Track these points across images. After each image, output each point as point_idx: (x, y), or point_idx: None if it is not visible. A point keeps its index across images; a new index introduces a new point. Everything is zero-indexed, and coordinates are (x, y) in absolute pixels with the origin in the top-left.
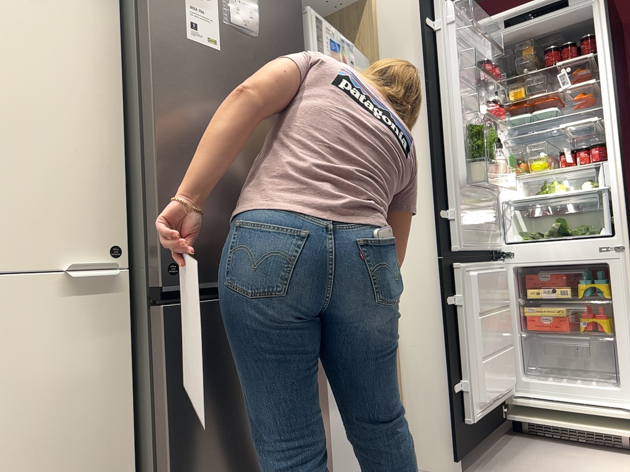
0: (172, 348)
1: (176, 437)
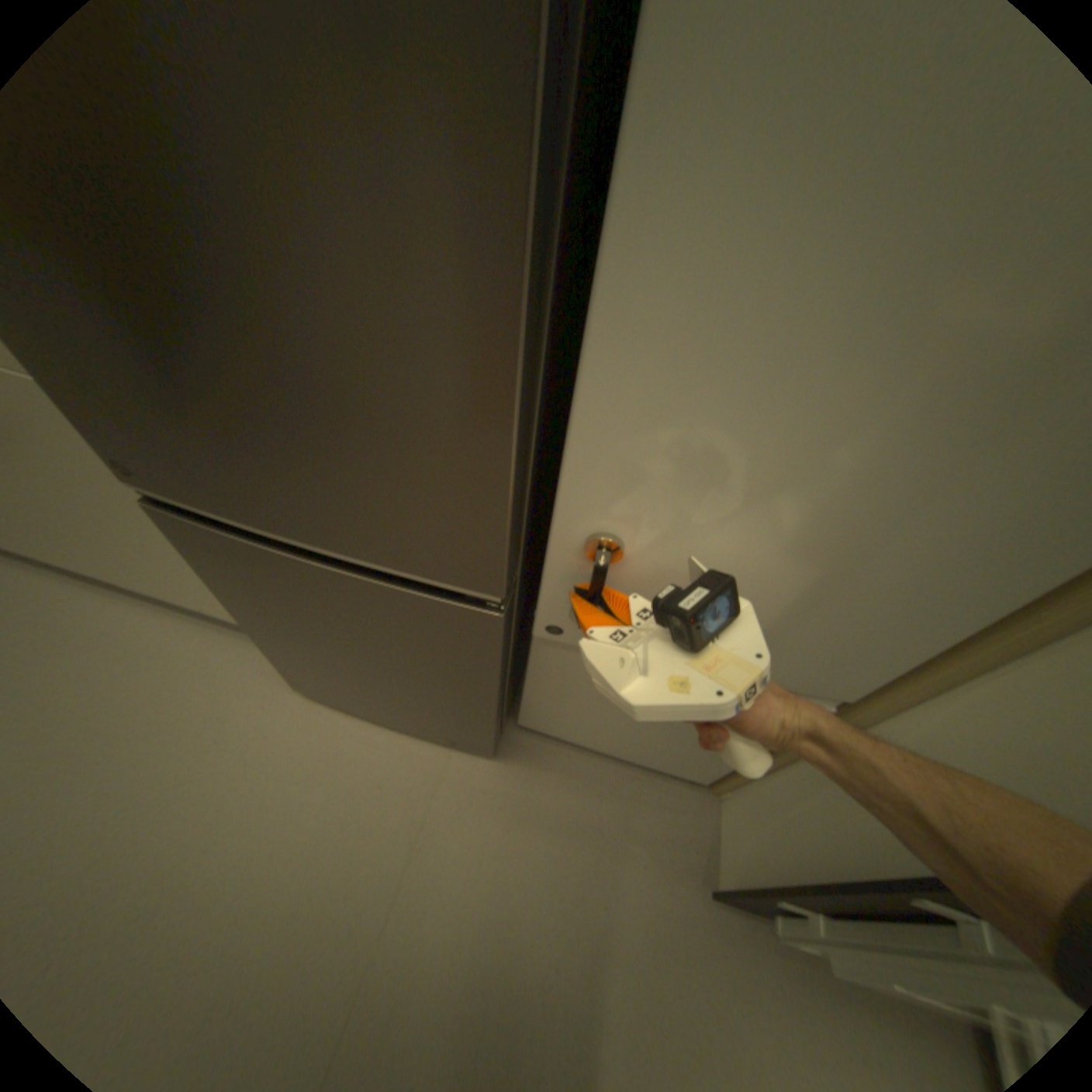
0: (186, 545)
1: (235, 606)
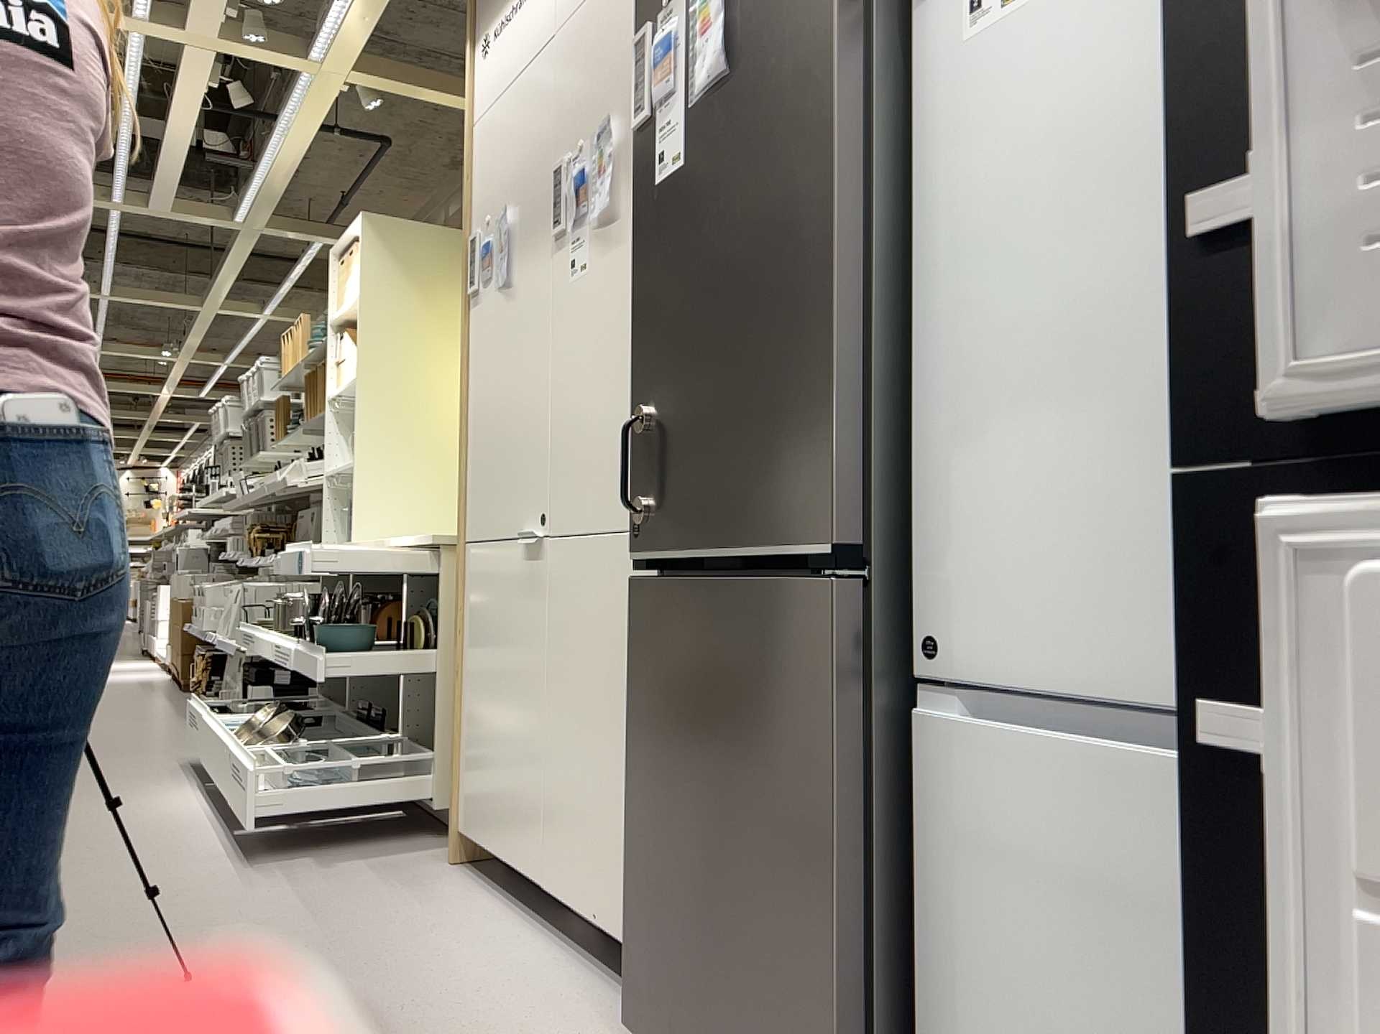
0: (635, 639)
1: (633, 757)
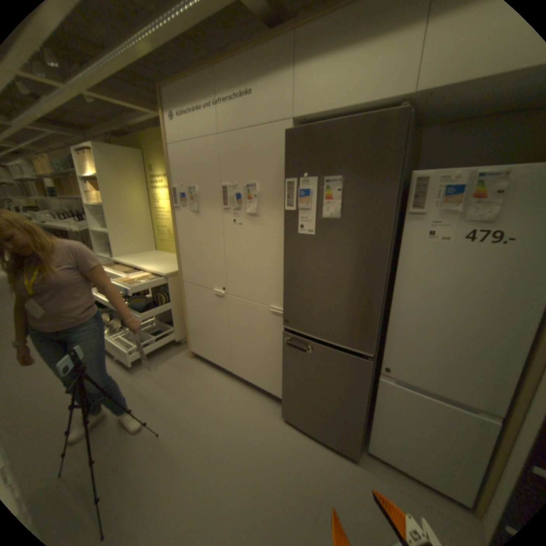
0: (286, 344)
1: (286, 369)
